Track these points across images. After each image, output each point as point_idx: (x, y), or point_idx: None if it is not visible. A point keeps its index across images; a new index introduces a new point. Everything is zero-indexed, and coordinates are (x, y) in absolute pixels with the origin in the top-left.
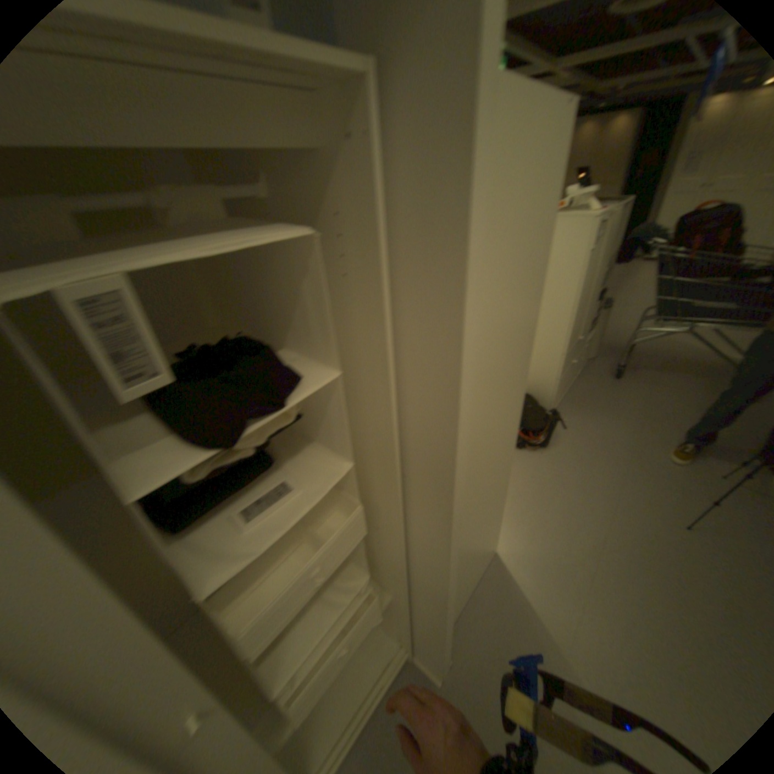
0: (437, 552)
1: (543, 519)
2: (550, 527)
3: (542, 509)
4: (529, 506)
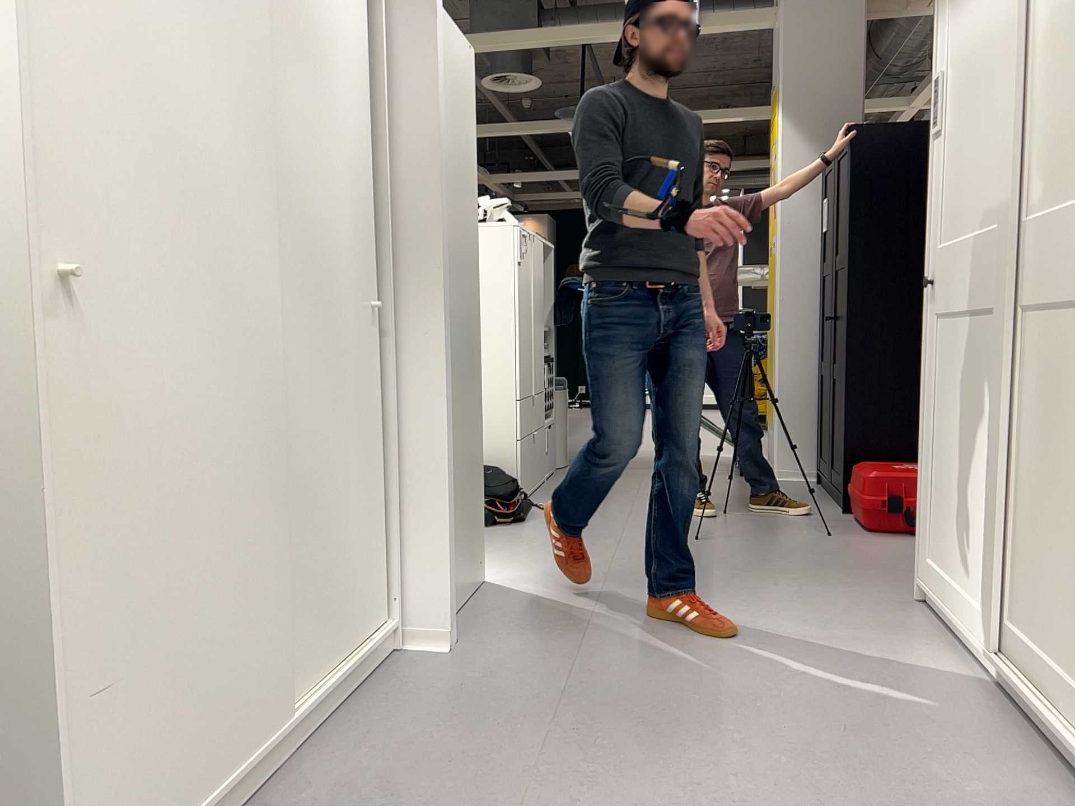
0: (437, 348)
1: (535, 552)
2: (546, 554)
3: (532, 547)
4: (514, 548)
